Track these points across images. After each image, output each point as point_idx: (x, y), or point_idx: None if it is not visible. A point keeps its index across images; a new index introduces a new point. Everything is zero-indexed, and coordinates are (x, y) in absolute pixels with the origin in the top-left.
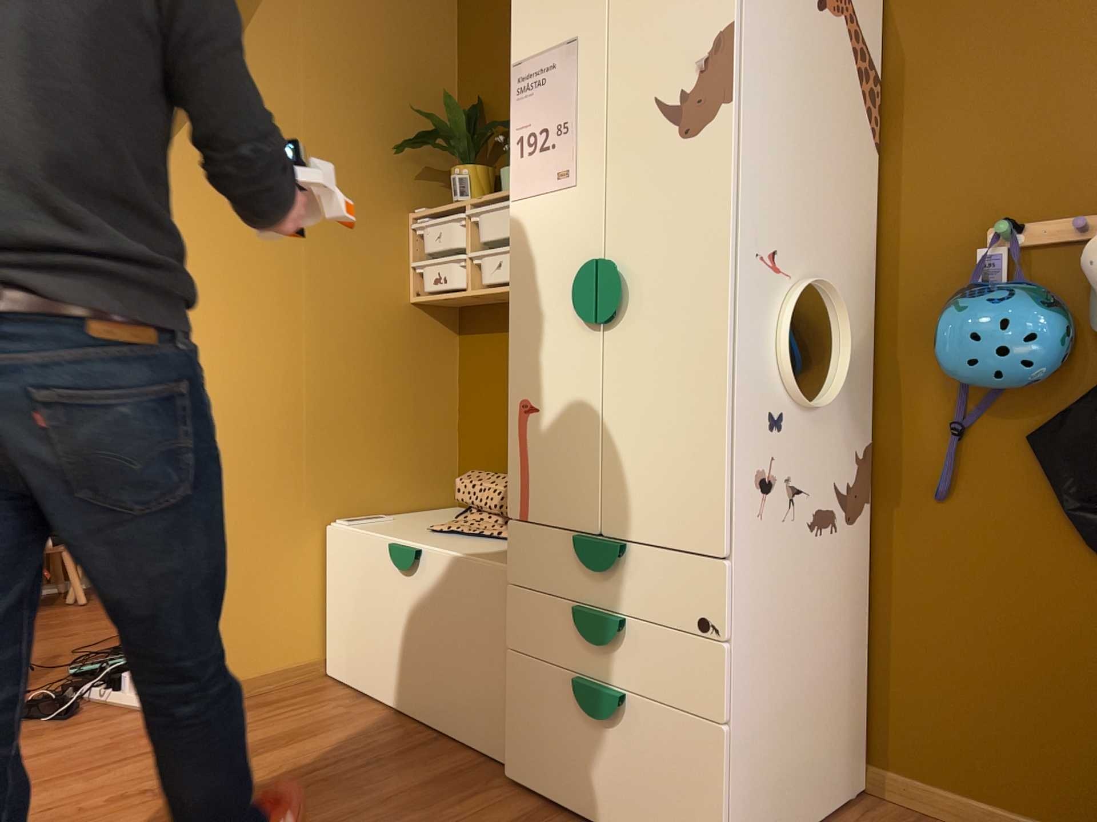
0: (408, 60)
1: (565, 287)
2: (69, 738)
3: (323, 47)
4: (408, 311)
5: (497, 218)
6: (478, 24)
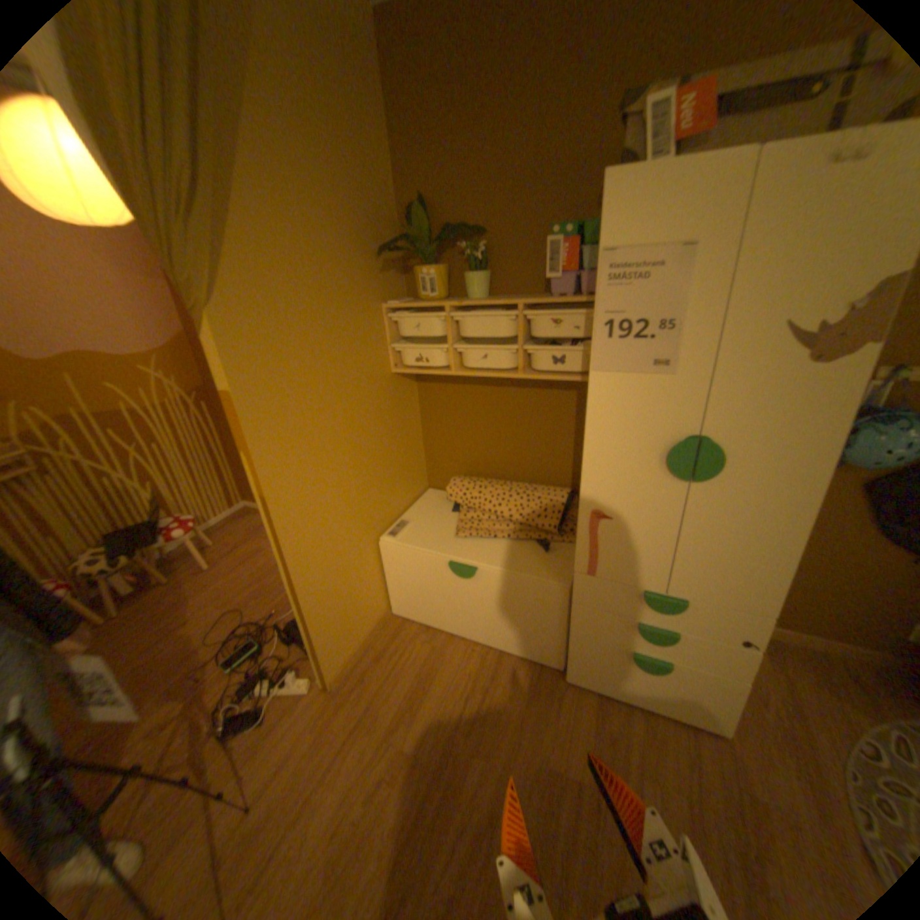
0: (358, 156)
1: (650, 448)
2: (282, 745)
3: (299, 156)
4: (391, 379)
5: (479, 321)
6: (408, 114)
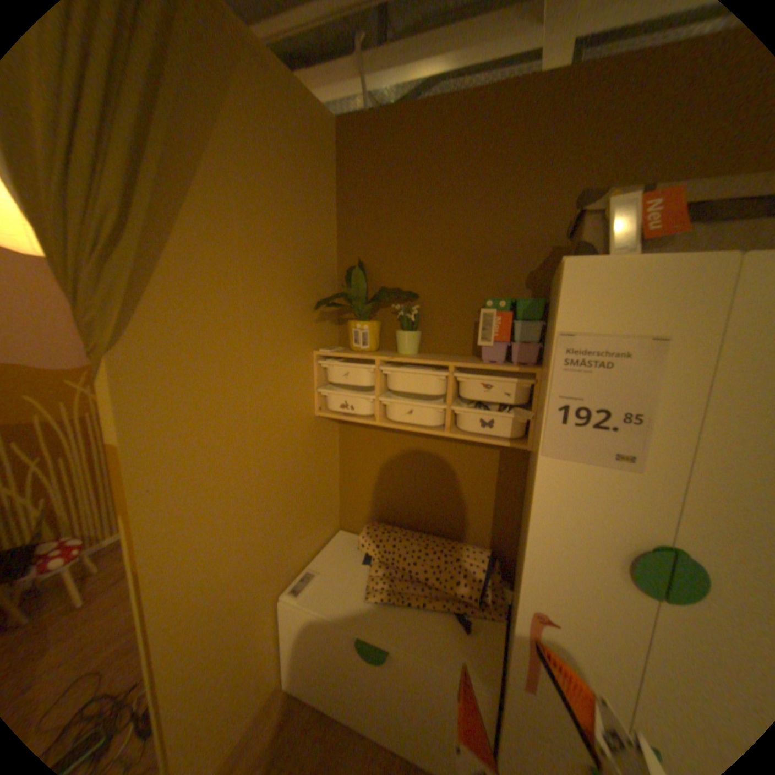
0: (309, 224)
1: (611, 551)
2: None
3: (251, 216)
4: (314, 421)
5: (409, 377)
6: (358, 197)
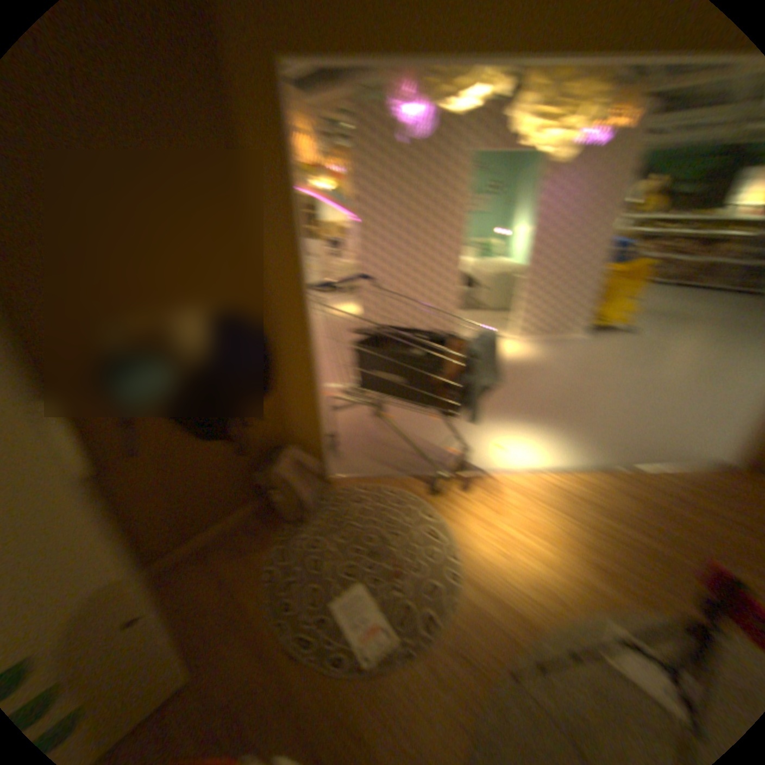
0: None
1: None
2: None
3: None
4: None
5: None
6: None
